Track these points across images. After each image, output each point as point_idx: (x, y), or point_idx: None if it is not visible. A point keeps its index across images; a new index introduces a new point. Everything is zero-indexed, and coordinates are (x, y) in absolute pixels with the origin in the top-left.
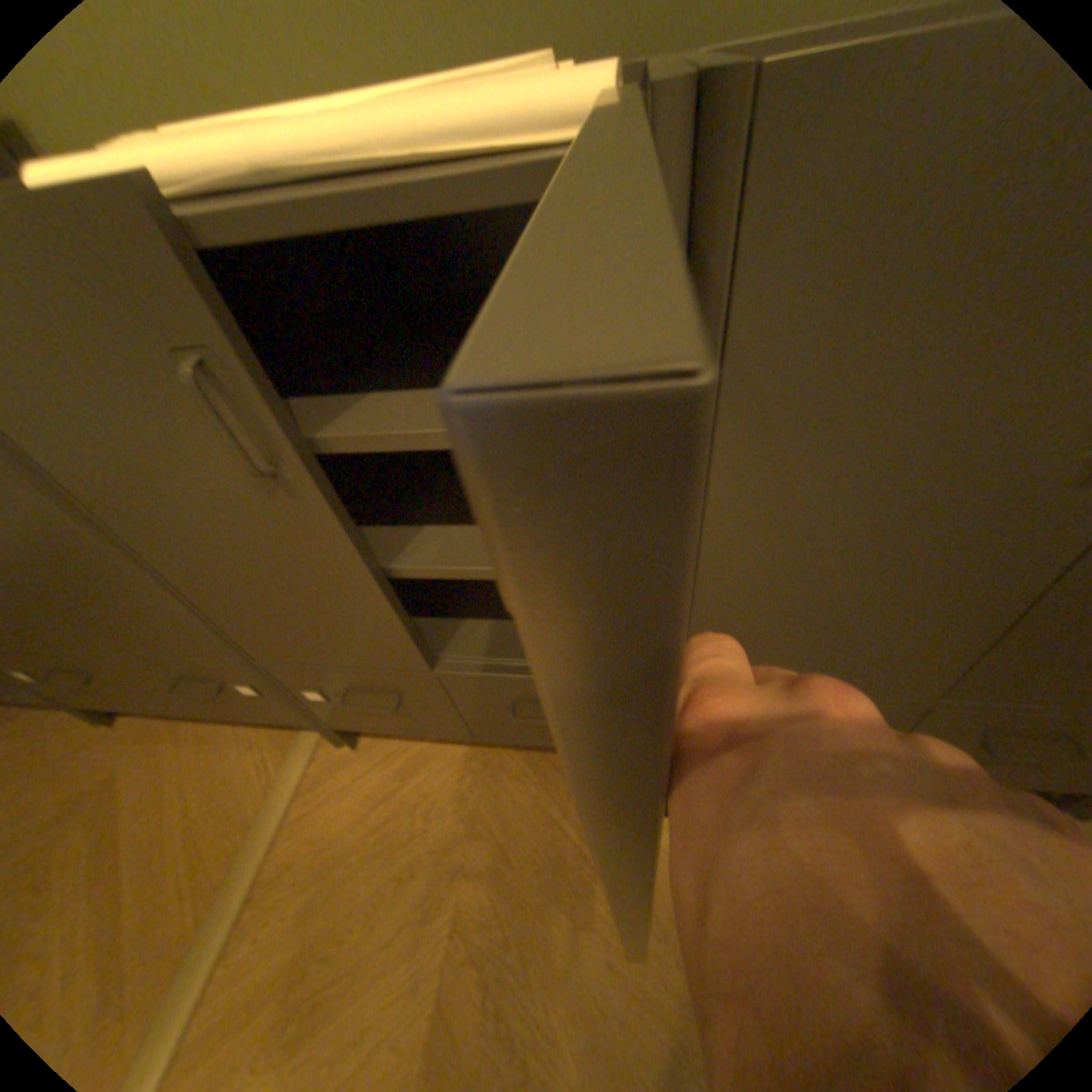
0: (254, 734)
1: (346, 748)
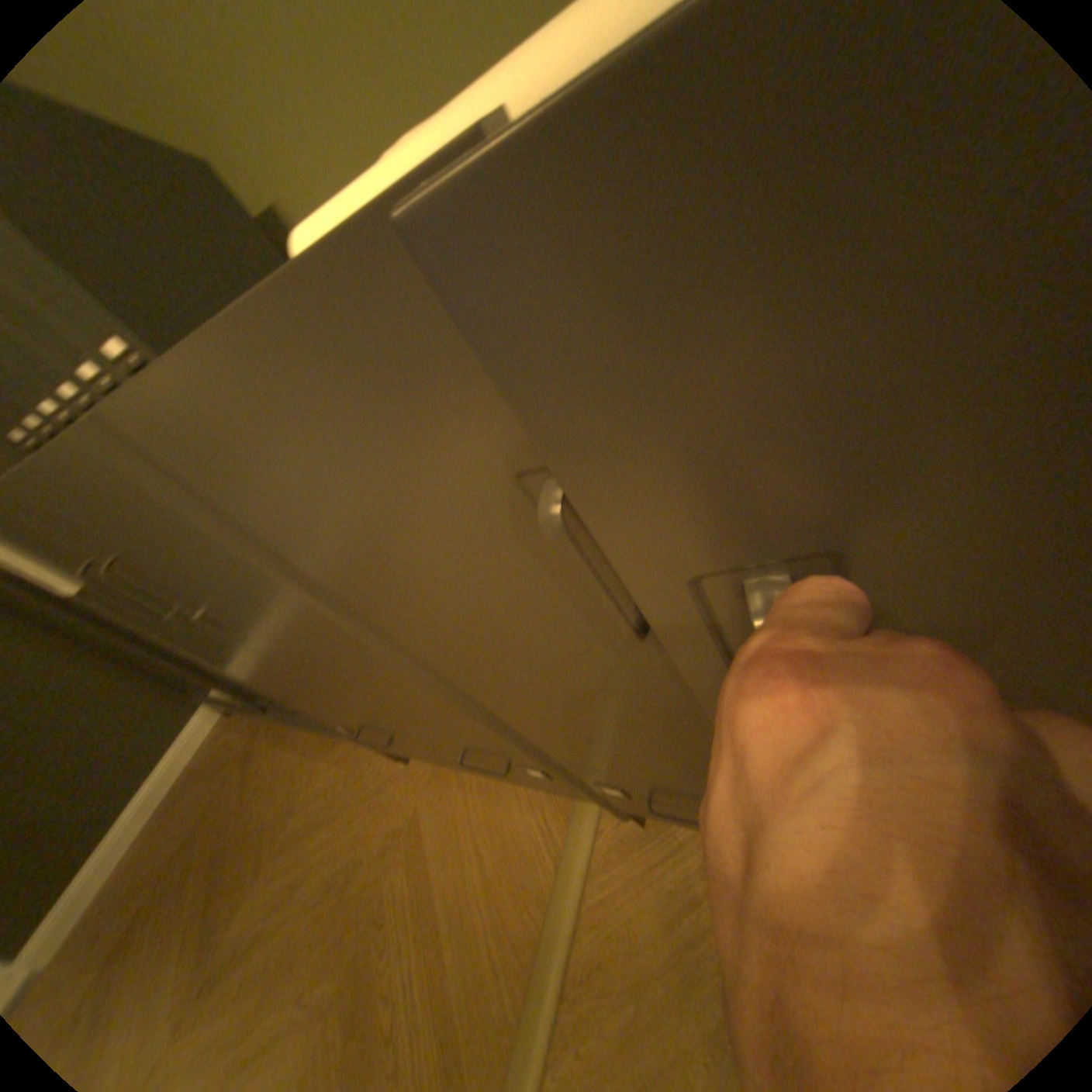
0: (529, 789)
1: (631, 824)
